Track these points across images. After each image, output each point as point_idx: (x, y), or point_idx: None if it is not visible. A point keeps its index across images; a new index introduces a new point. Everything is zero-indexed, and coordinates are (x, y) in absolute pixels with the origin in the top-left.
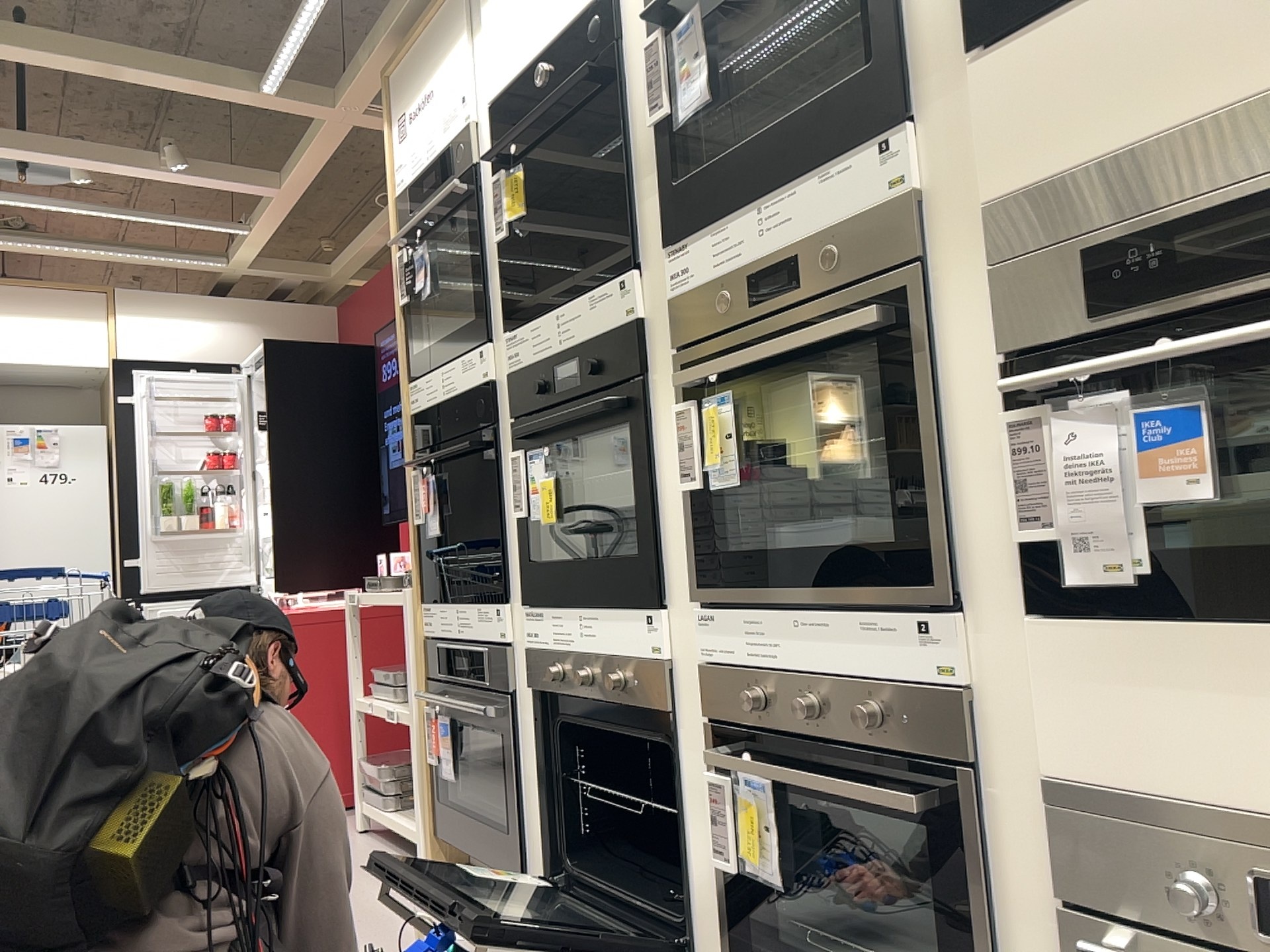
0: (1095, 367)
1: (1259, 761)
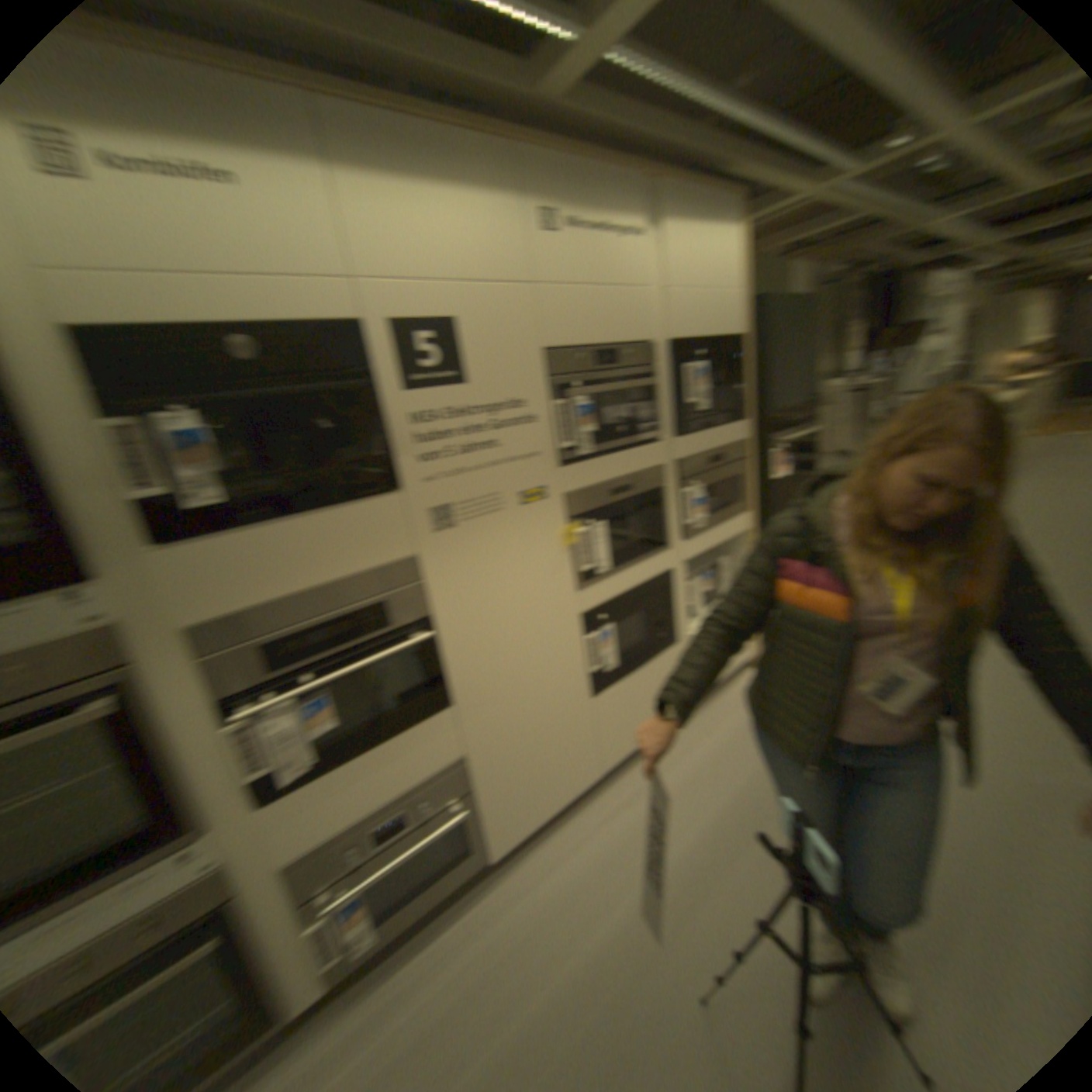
0: (276, 702)
1: (351, 805)
